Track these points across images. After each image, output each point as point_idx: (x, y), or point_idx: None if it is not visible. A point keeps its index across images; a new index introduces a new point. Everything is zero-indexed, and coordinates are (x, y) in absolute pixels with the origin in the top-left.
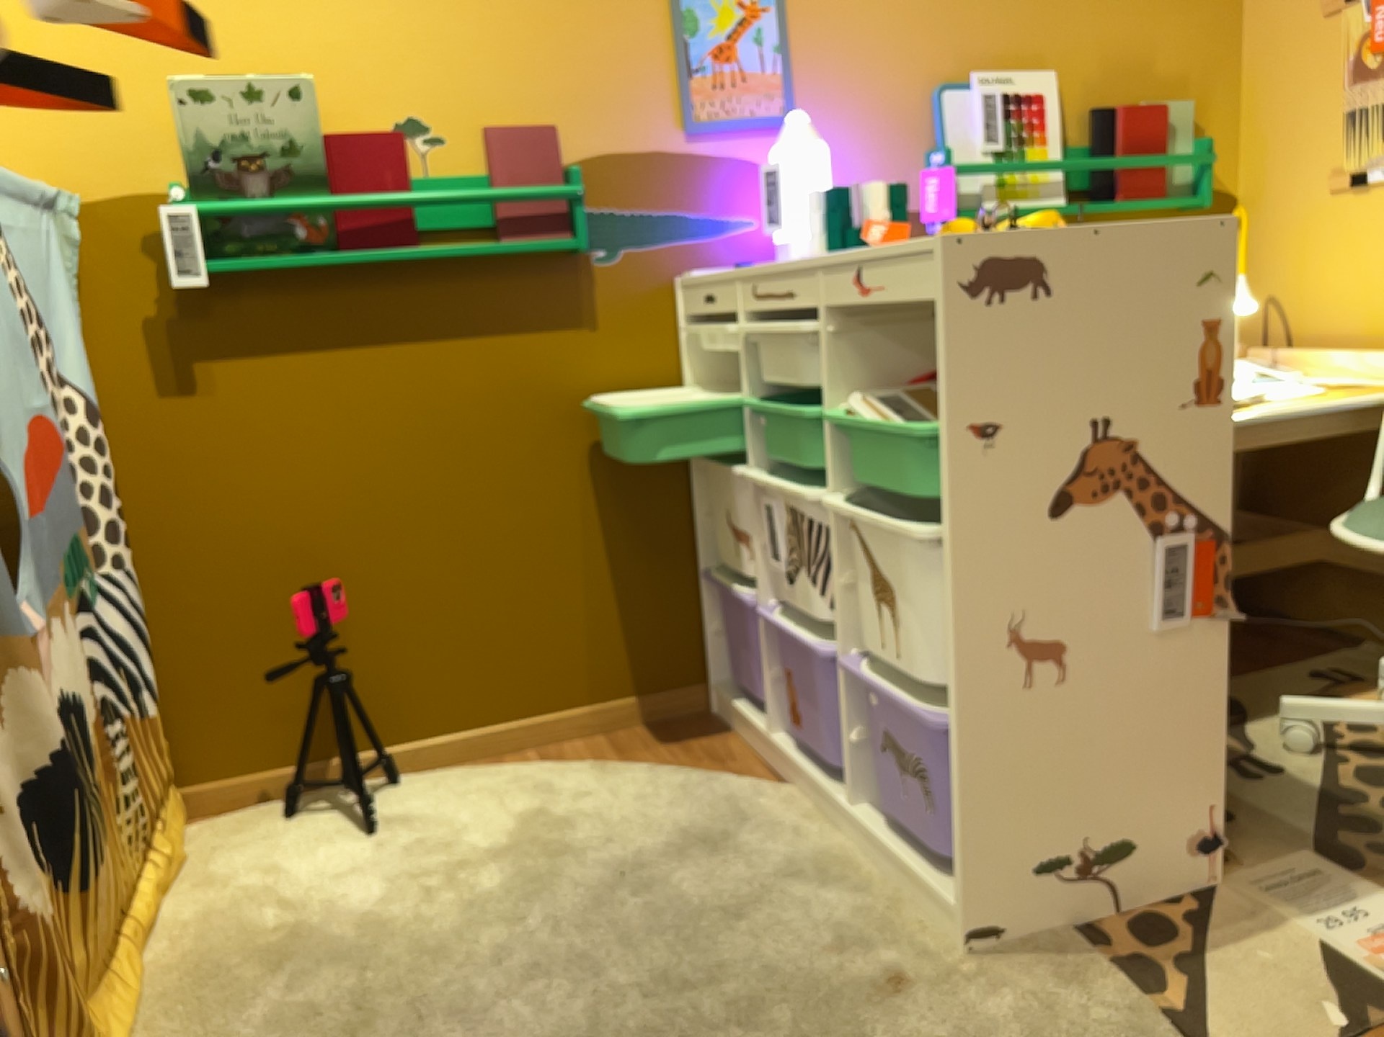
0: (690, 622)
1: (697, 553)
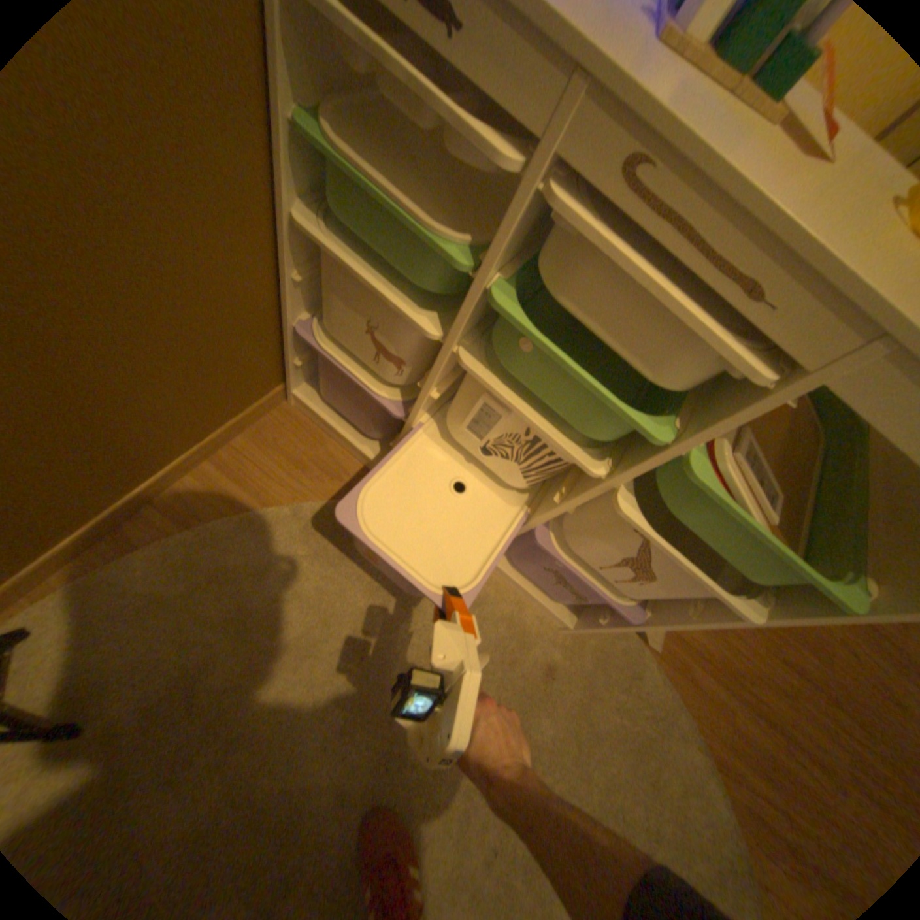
0: (270, 356)
1: (279, 303)
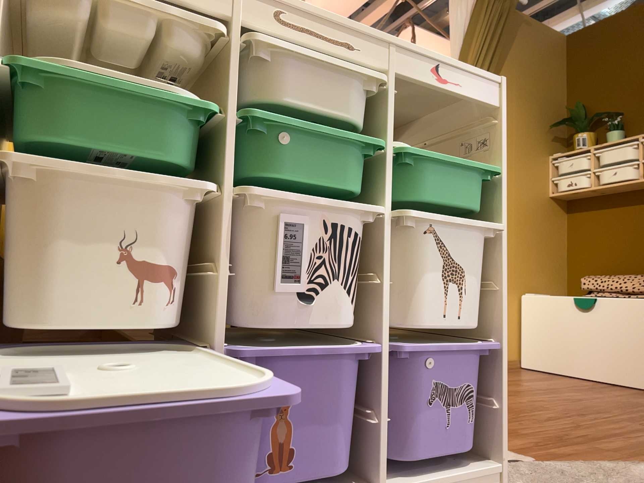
0: None
1: None
